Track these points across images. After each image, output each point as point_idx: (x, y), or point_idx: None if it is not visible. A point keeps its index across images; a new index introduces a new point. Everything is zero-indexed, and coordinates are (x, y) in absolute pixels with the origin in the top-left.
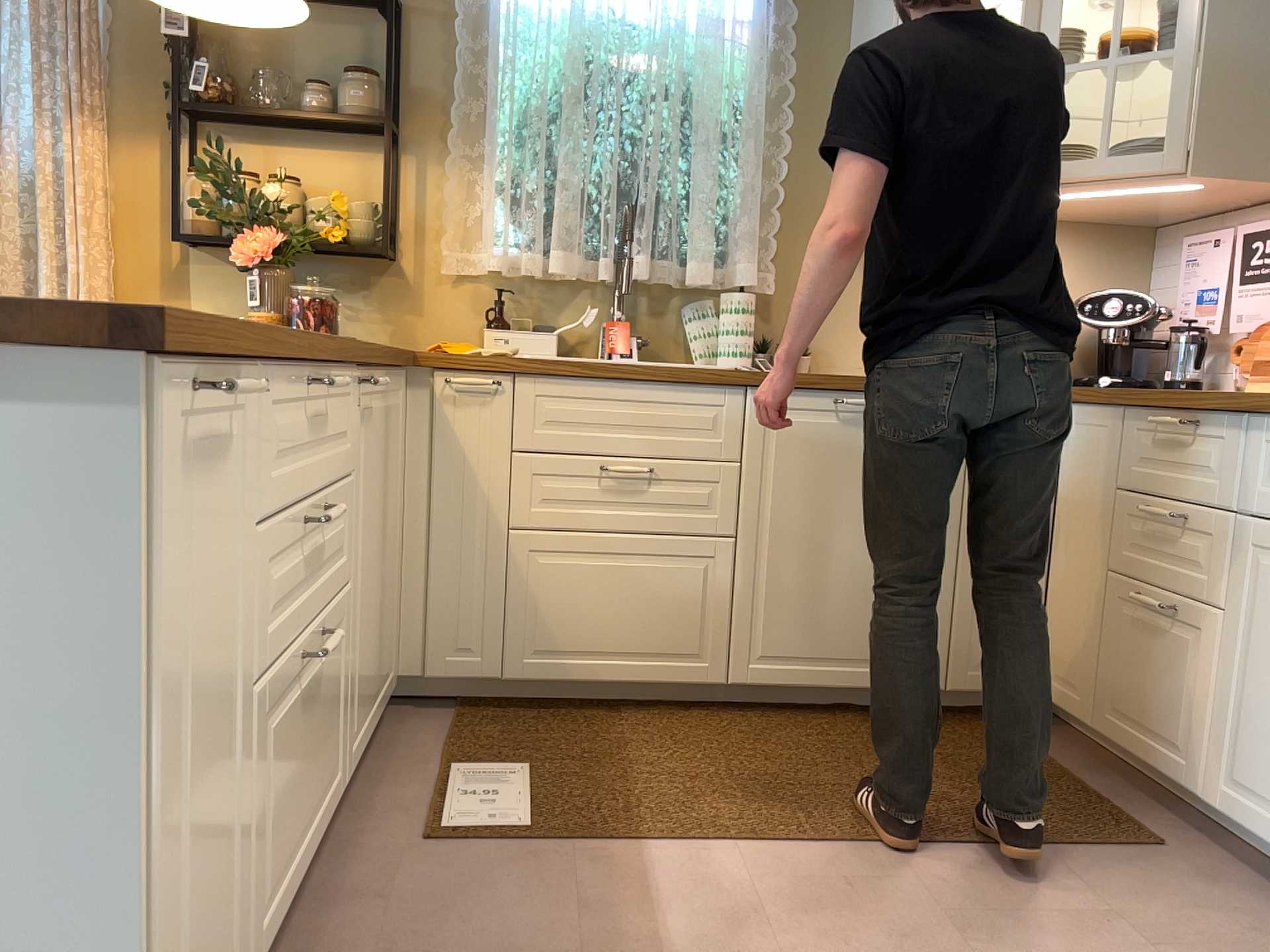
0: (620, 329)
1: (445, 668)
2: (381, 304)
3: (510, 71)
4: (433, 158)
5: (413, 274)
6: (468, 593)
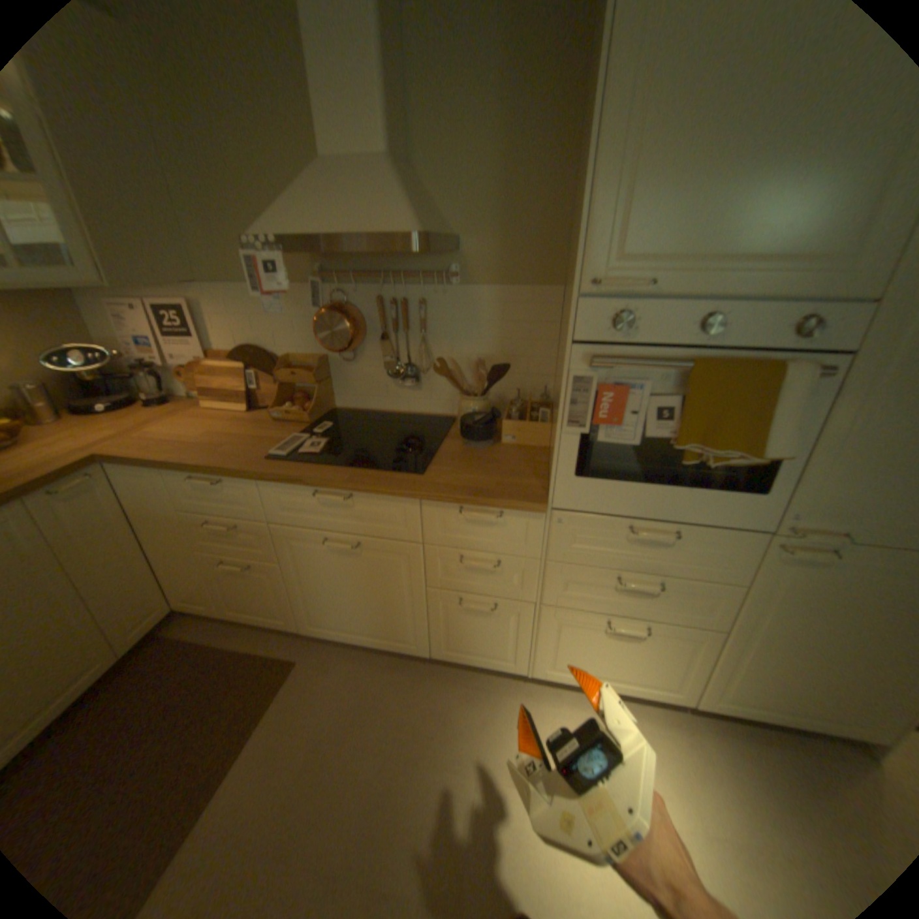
0: None
1: None
2: None
3: None
4: None
5: None
6: None
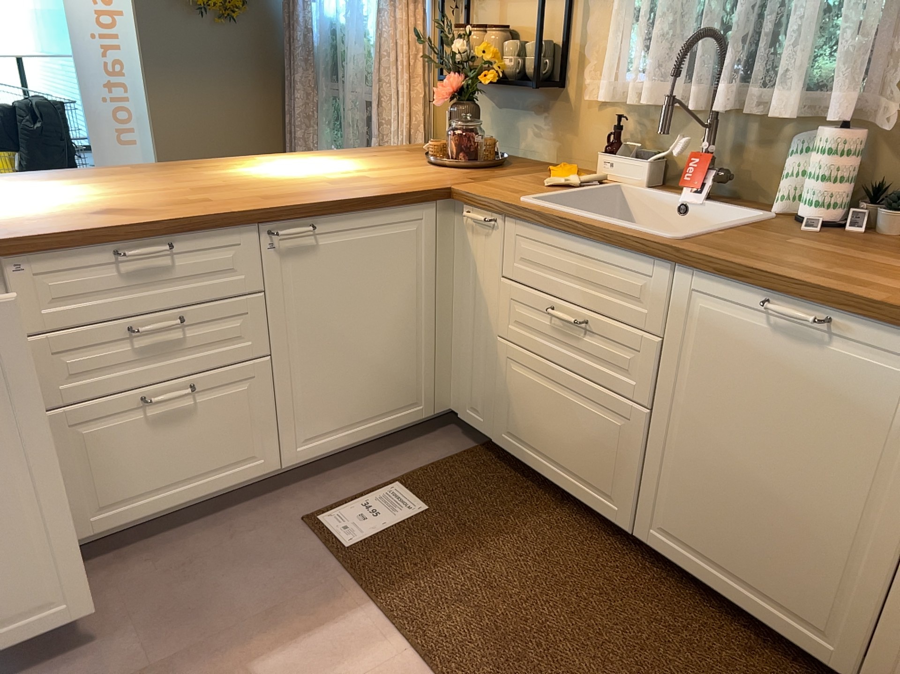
0: (697, 165)
1: (466, 416)
2: (551, 126)
3: None
4: None
5: (572, 100)
6: (478, 372)
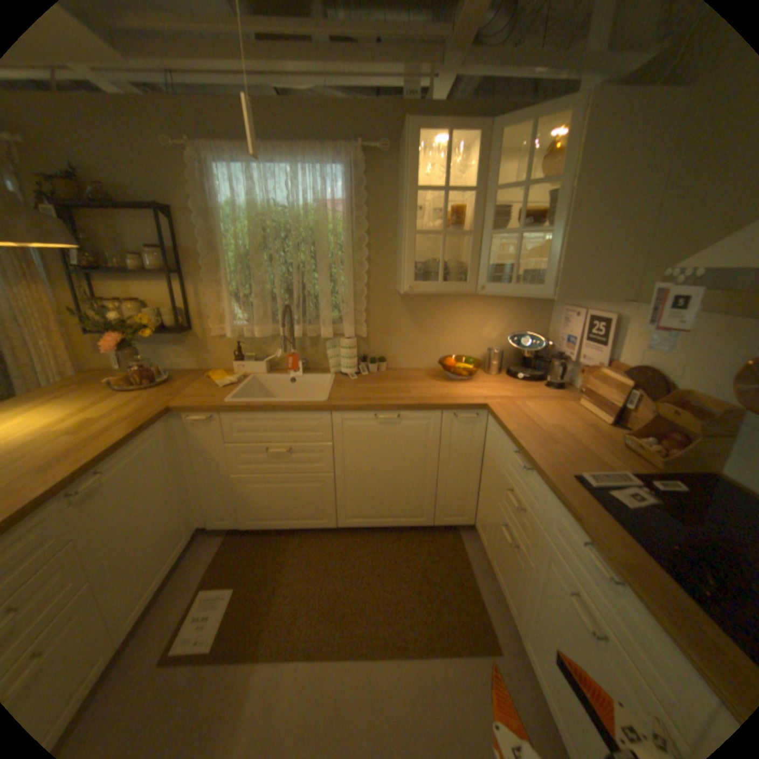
0: (293, 359)
1: (214, 526)
2: (189, 349)
3: (223, 239)
4: (199, 281)
5: (200, 335)
6: (218, 499)
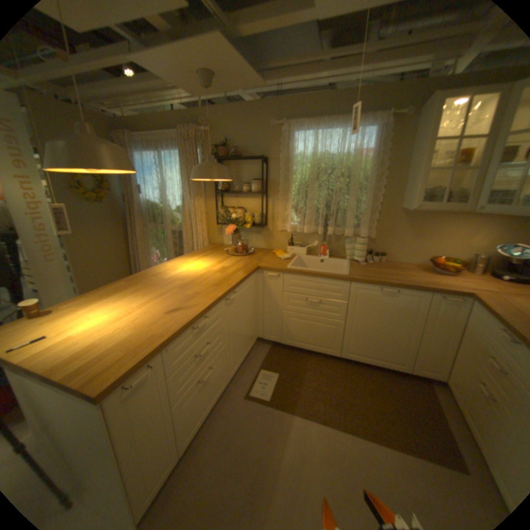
0: (324, 248)
1: (268, 338)
2: (263, 237)
3: (294, 174)
4: (275, 198)
5: (271, 229)
6: (273, 322)
